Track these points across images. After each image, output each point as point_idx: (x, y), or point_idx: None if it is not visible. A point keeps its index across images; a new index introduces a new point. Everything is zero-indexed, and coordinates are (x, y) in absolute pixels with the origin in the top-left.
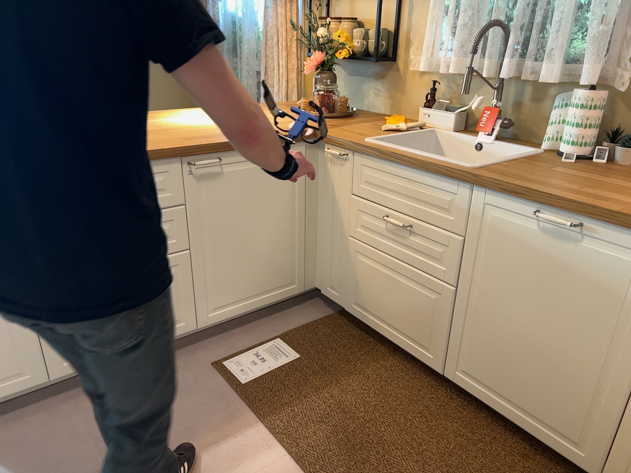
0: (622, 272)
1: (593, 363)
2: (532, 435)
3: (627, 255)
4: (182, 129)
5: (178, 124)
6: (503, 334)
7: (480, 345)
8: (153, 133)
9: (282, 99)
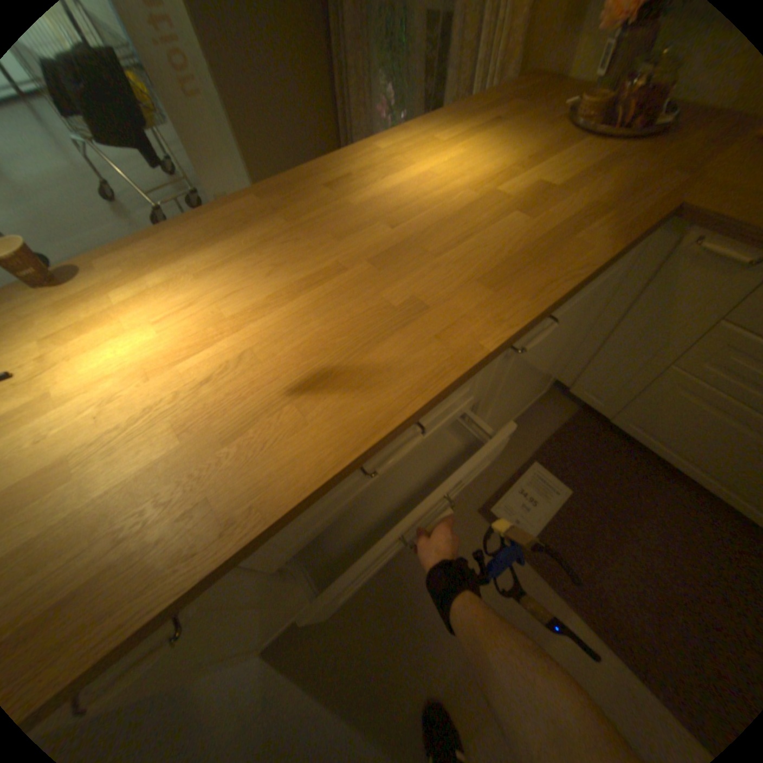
0: None
1: None
2: None
3: None
4: (441, 227)
5: (418, 206)
6: None
7: None
8: (406, 259)
9: (495, 75)
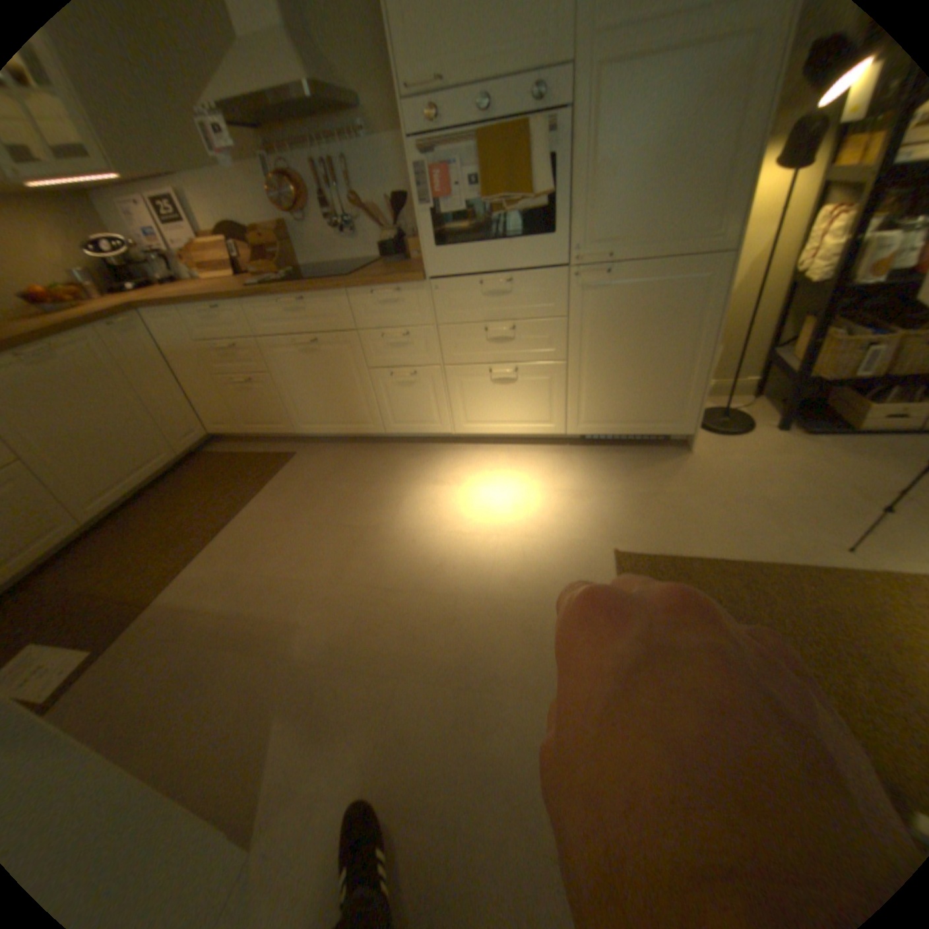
0: (88, 354)
1: (125, 409)
2: (147, 478)
3: (80, 344)
4: None
5: None
6: (81, 447)
7: (78, 472)
8: None
9: None
